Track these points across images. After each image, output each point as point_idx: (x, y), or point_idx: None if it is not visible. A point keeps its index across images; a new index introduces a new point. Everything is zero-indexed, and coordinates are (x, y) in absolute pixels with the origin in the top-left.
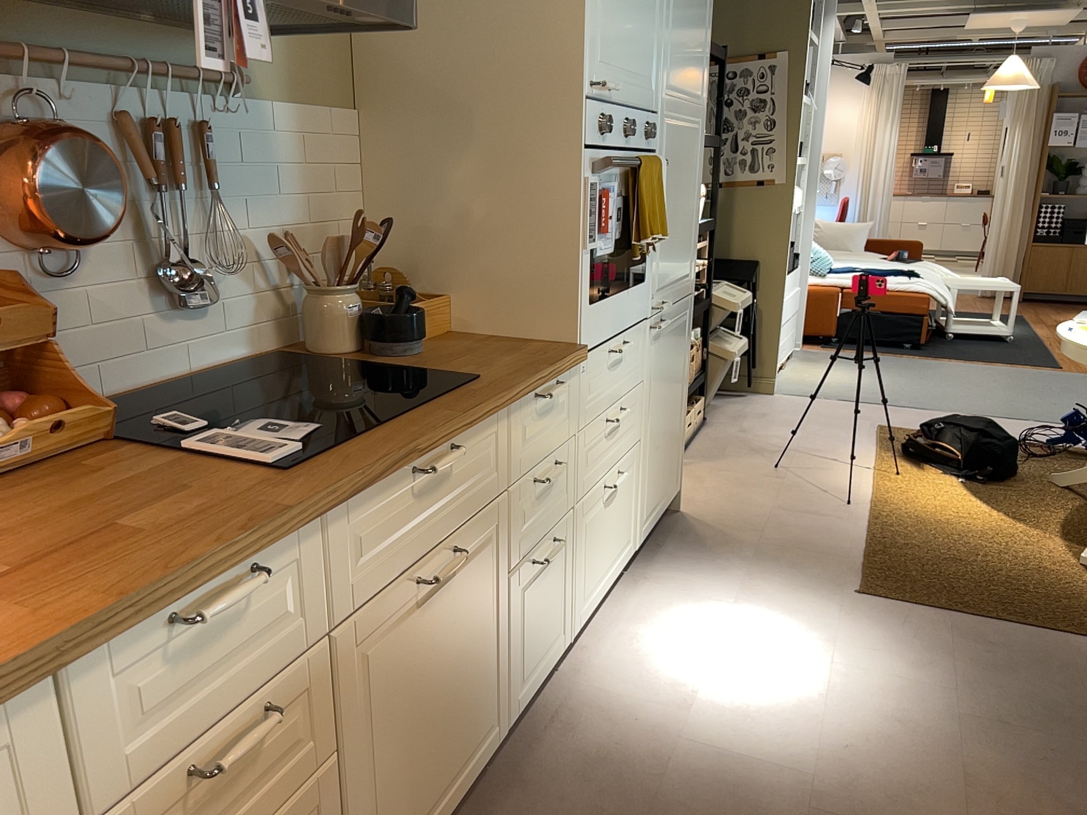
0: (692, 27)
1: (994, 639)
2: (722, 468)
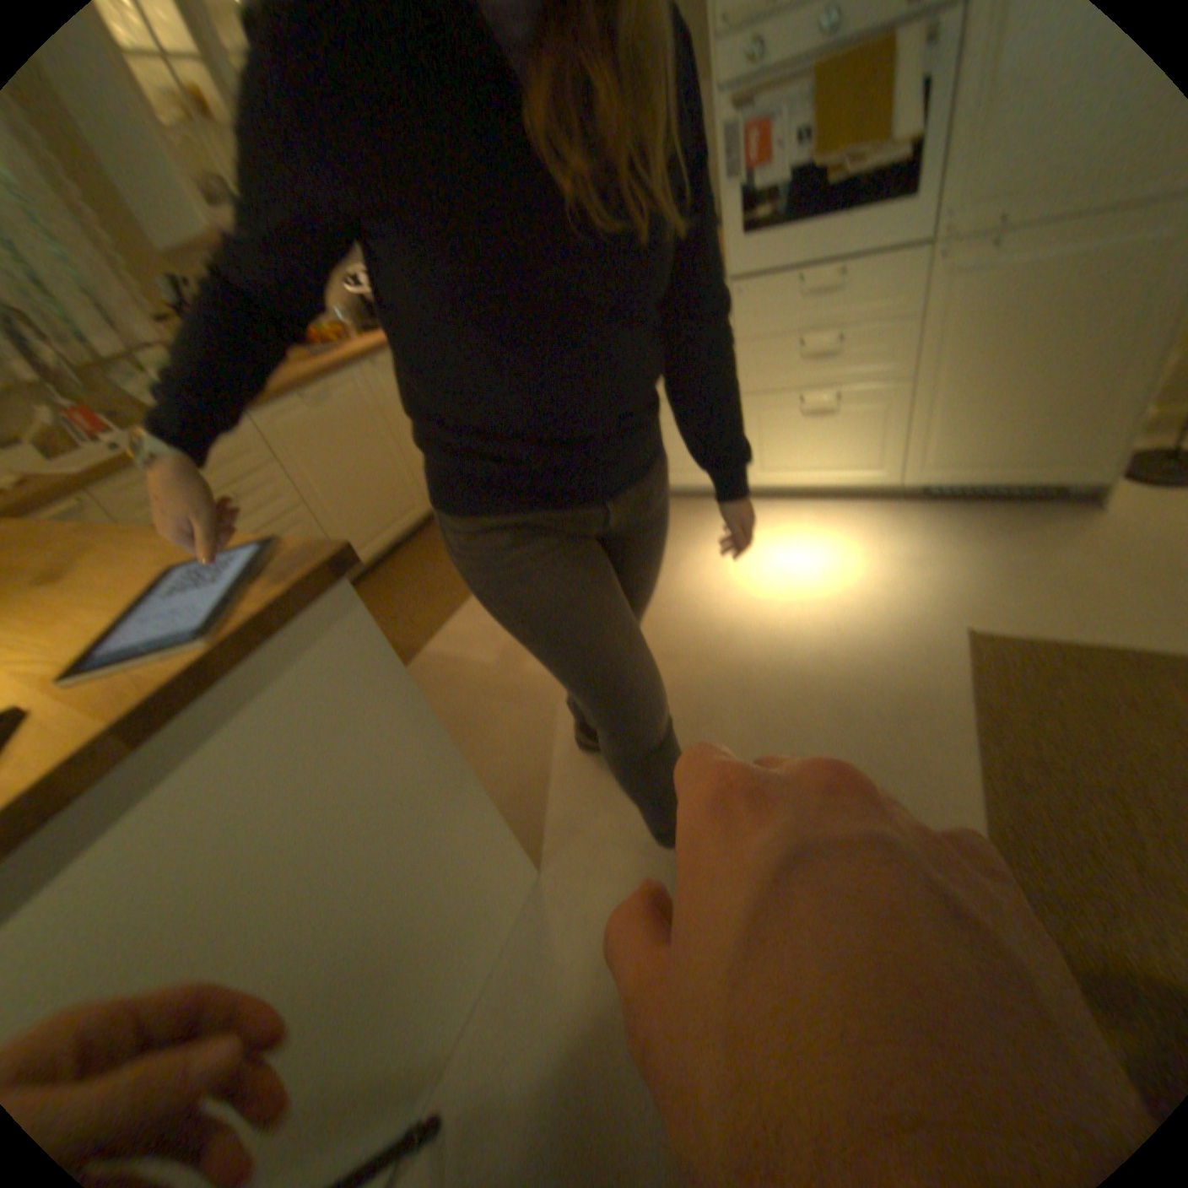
0: None
1: (925, 734)
2: None
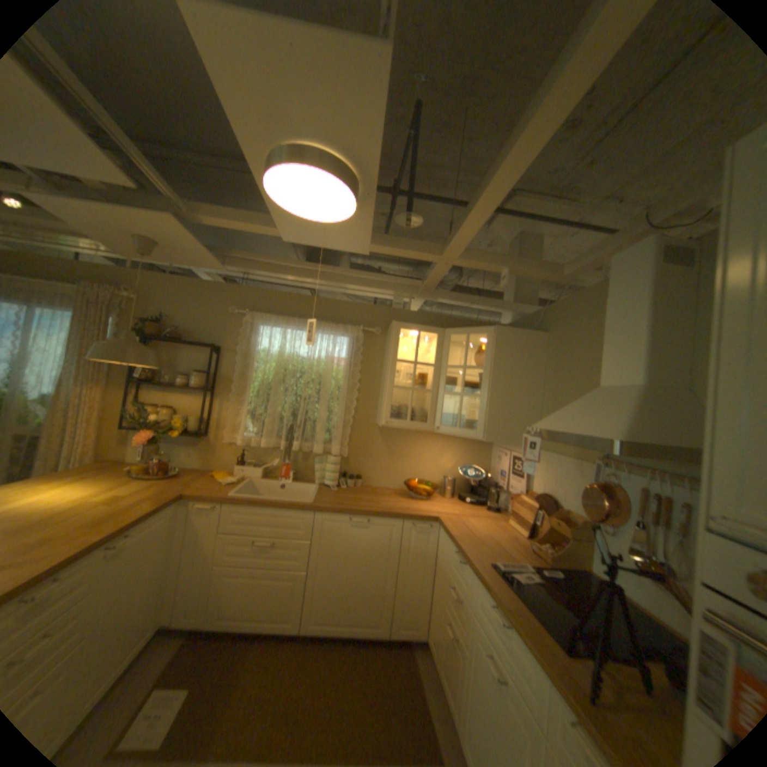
0: None
1: None
2: None
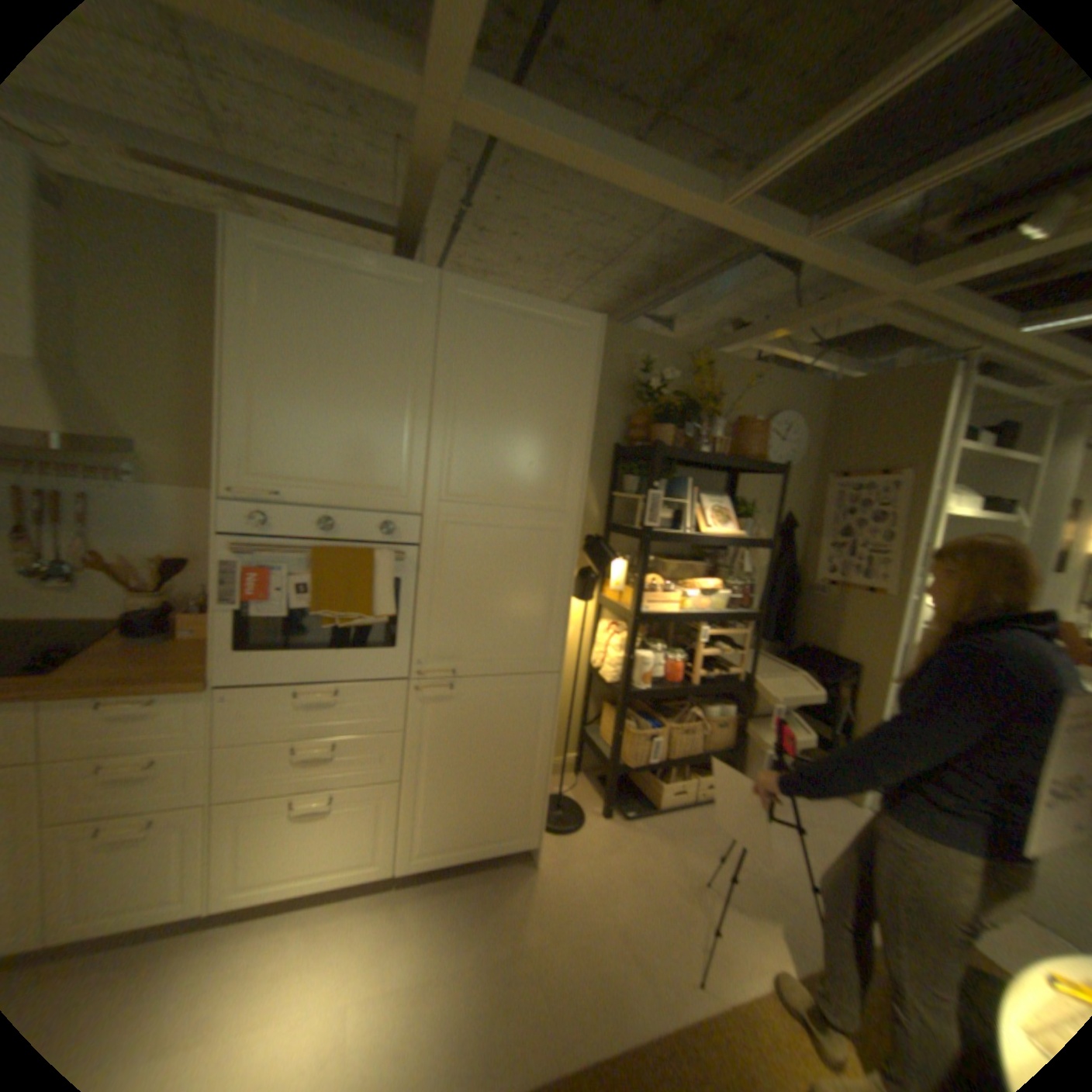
0: (517, 446)
1: None
2: (652, 855)
